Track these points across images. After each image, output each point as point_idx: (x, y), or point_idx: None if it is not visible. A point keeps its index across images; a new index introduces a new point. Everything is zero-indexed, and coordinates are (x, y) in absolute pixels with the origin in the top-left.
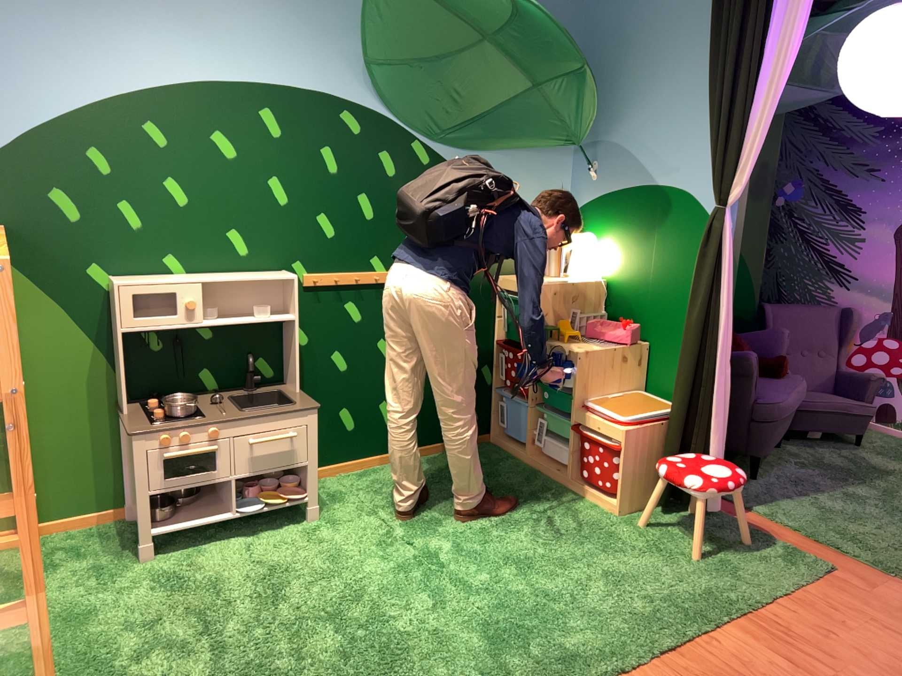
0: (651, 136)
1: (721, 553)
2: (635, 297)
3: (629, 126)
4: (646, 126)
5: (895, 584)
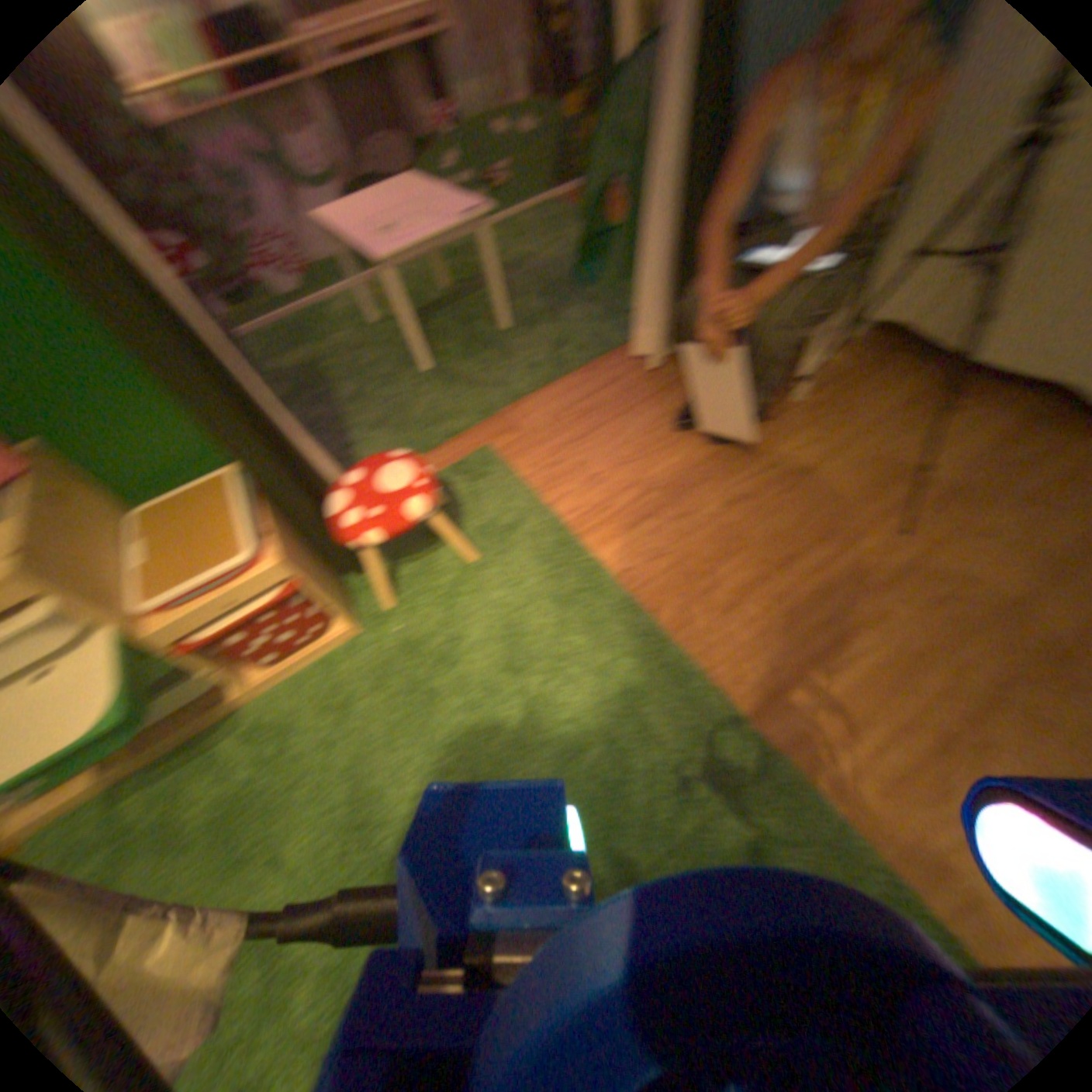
0: None
1: (468, 526)
2: None
3: None
4: None
5: (519, 409)
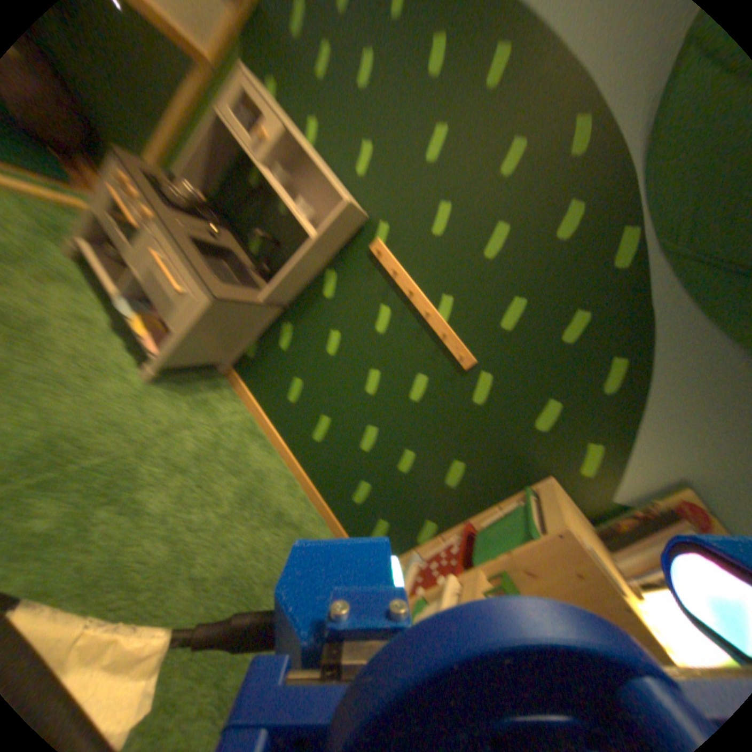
0: None
1: None
2: None
3: None
4: None
5: None
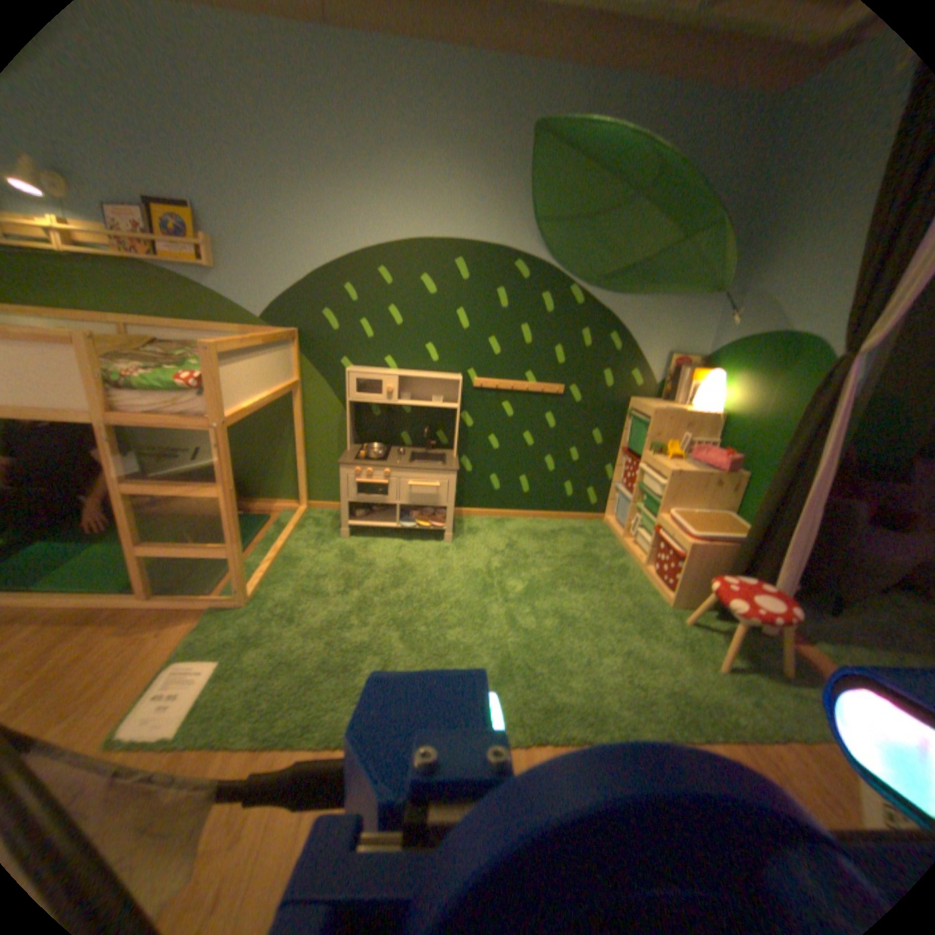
0: (802, 276)
1: (756, 680)
2: (749, 430)
3: (782, 267)
4: (800, 265)
5: None
